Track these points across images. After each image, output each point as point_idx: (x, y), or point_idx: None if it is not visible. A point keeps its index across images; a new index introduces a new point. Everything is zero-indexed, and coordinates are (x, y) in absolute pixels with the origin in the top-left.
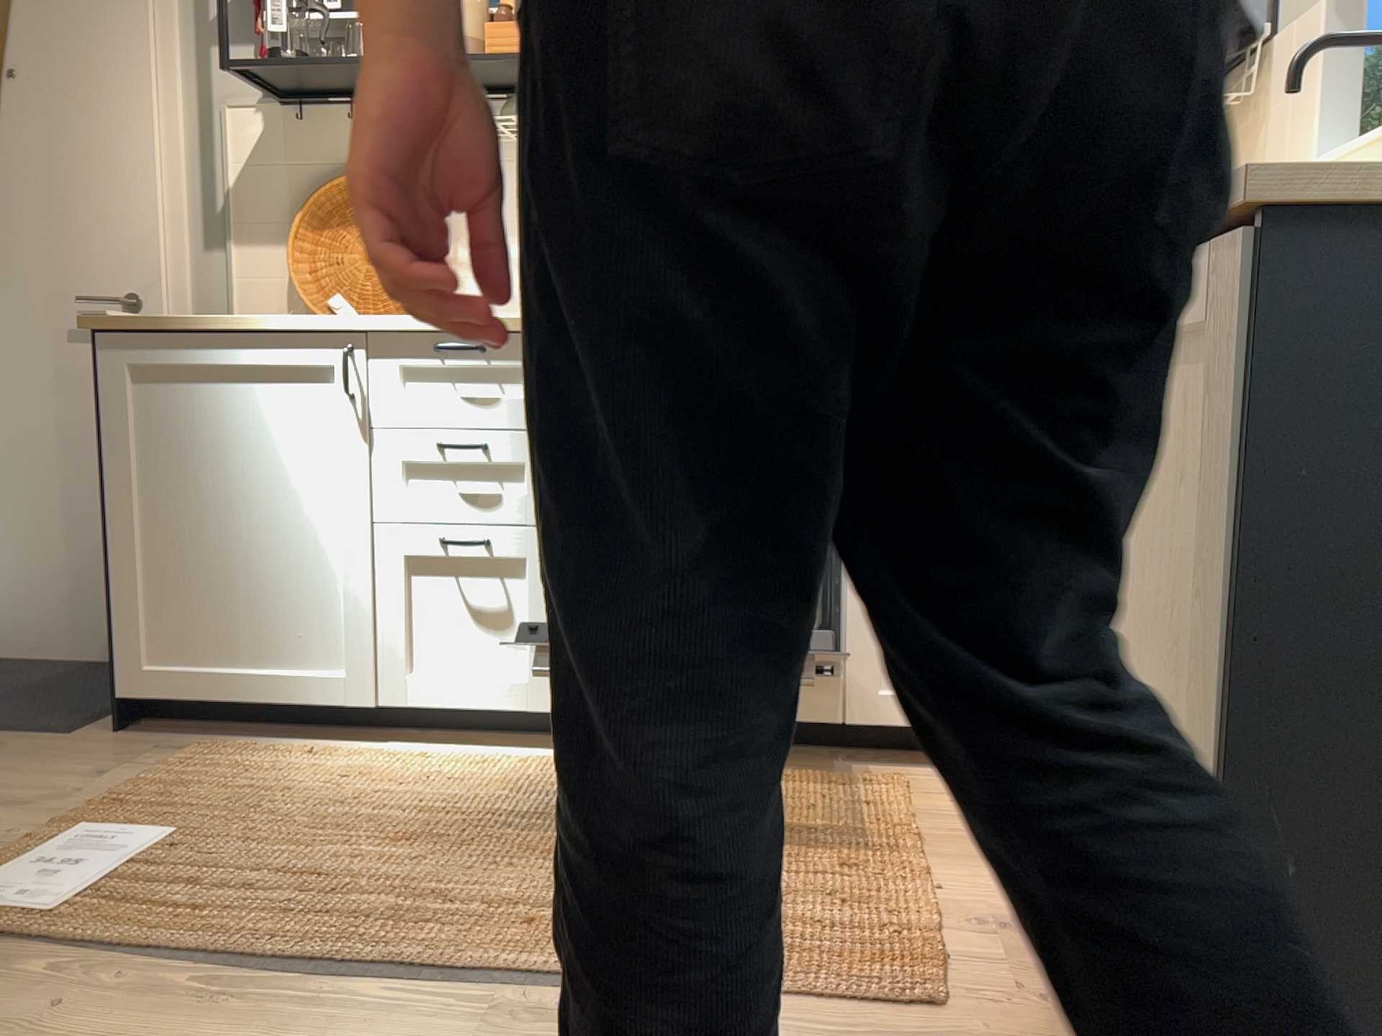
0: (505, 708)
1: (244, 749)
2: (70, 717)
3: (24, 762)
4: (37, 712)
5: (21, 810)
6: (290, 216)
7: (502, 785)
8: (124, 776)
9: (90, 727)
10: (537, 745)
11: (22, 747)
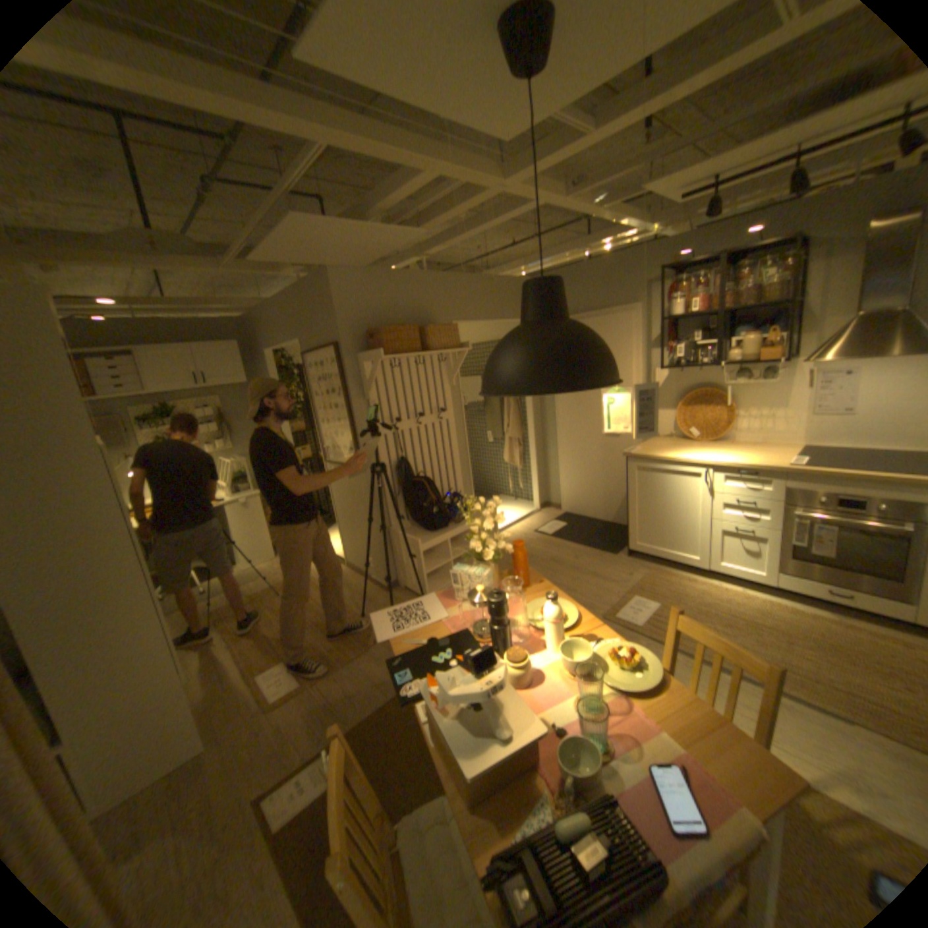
0: (755, 580)
1: (667, 572)
2: (613, 547)
3: (609, 563)
4: (604, 543)
5: (616, 582)
6: (675, 400)
7: (755, 609)
8: (637, 575)
9: (620, 552)
10: (766, 591)
11: (606, 557)
